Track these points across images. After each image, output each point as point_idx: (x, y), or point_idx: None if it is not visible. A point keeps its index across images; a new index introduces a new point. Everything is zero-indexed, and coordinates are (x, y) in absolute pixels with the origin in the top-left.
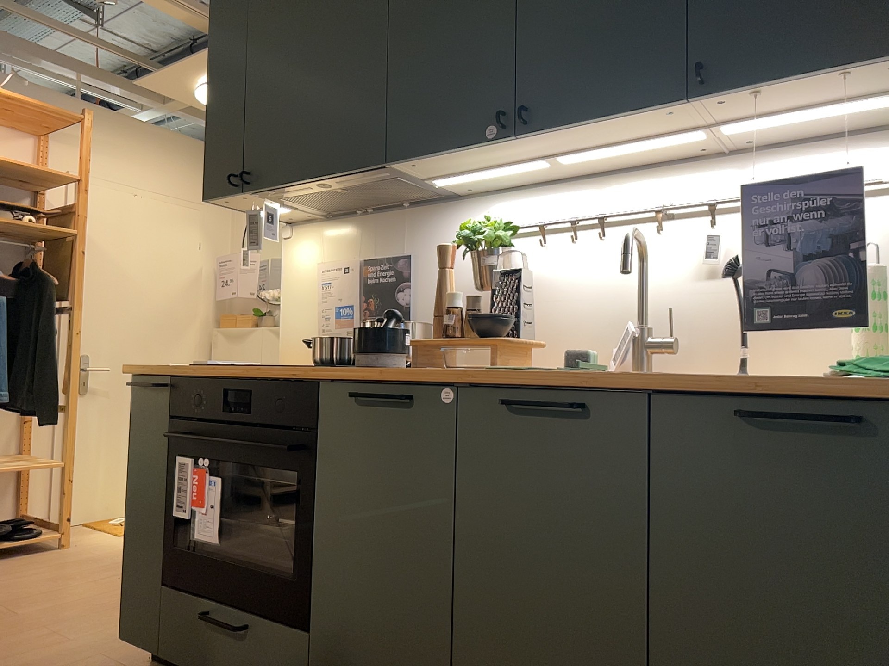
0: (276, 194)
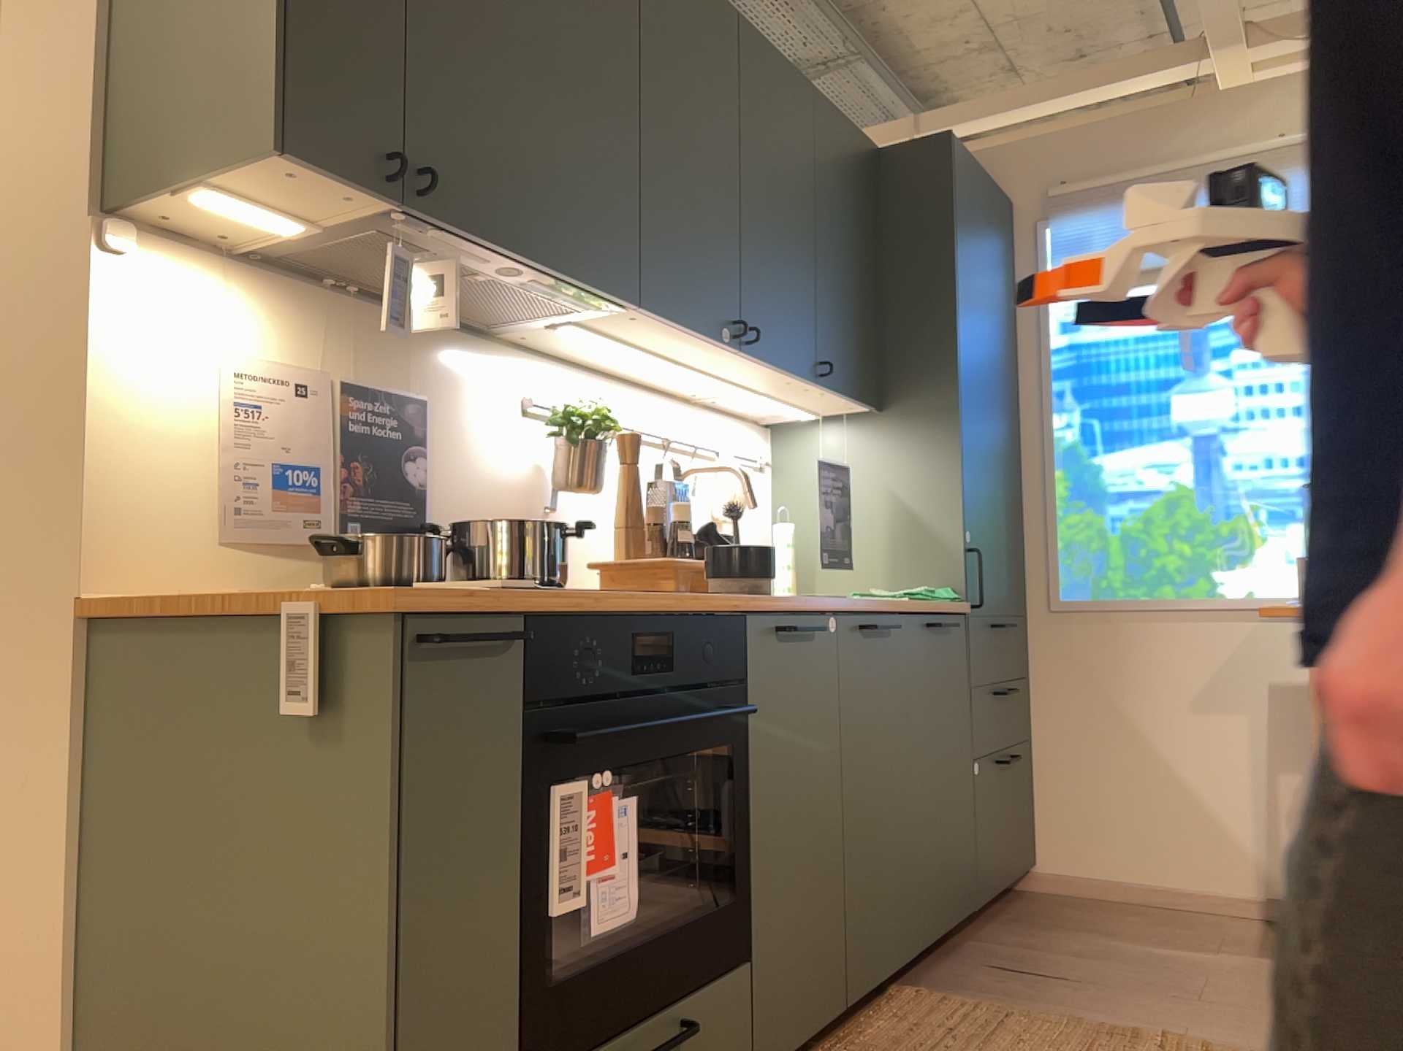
0: (424, 234)
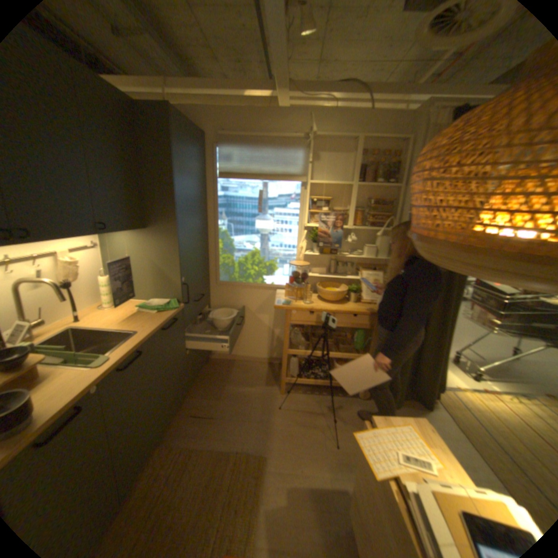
0: None
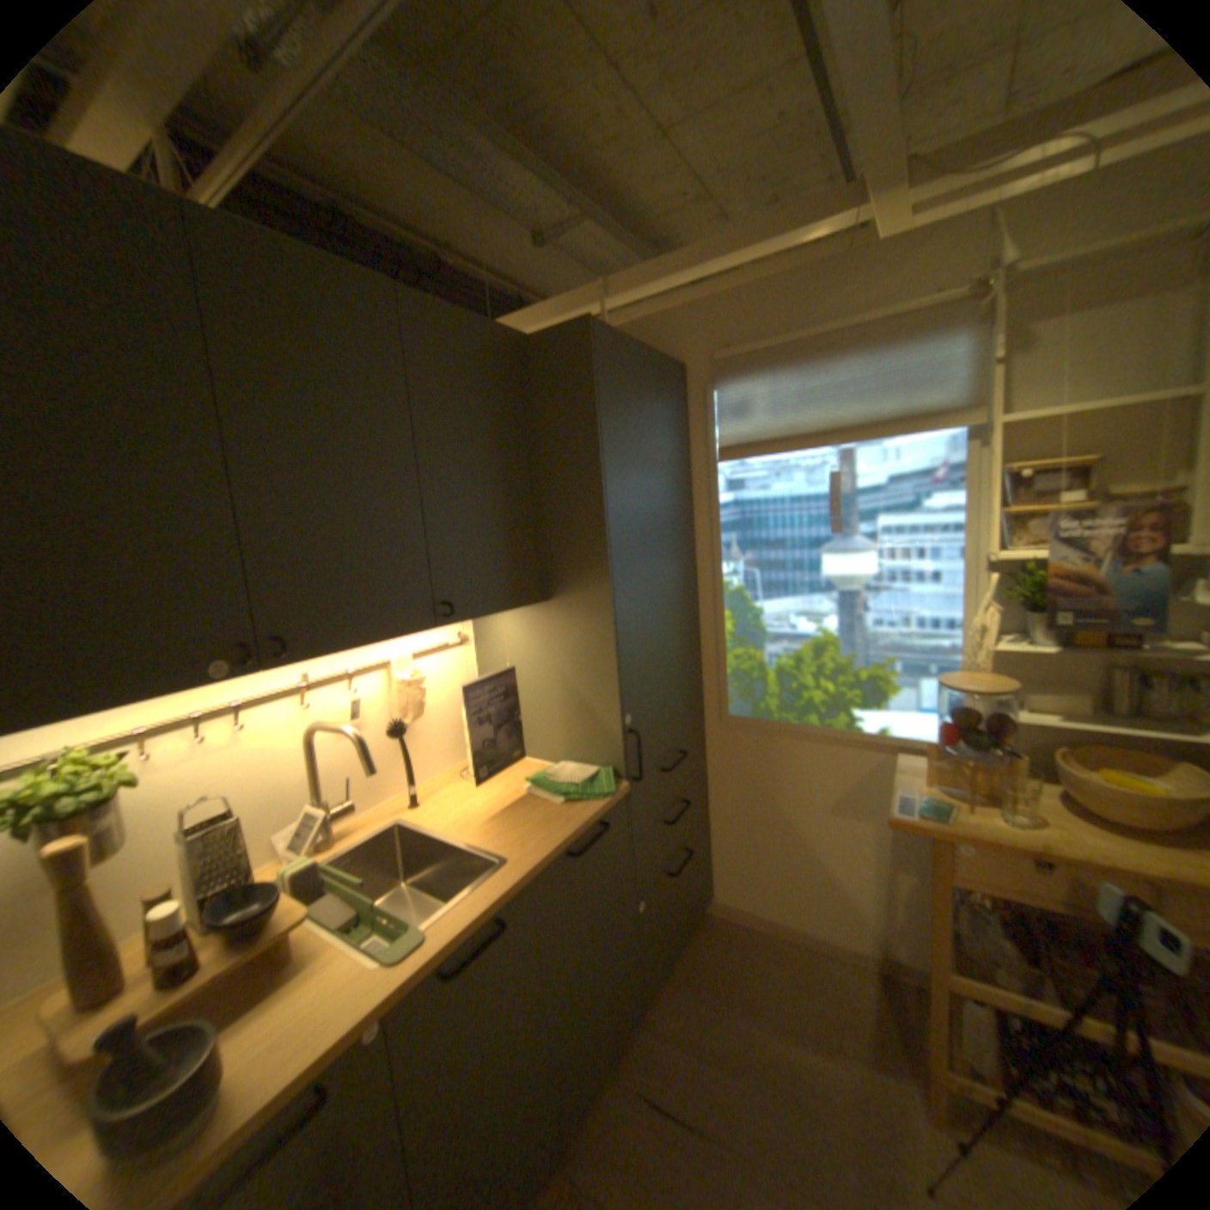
0: None
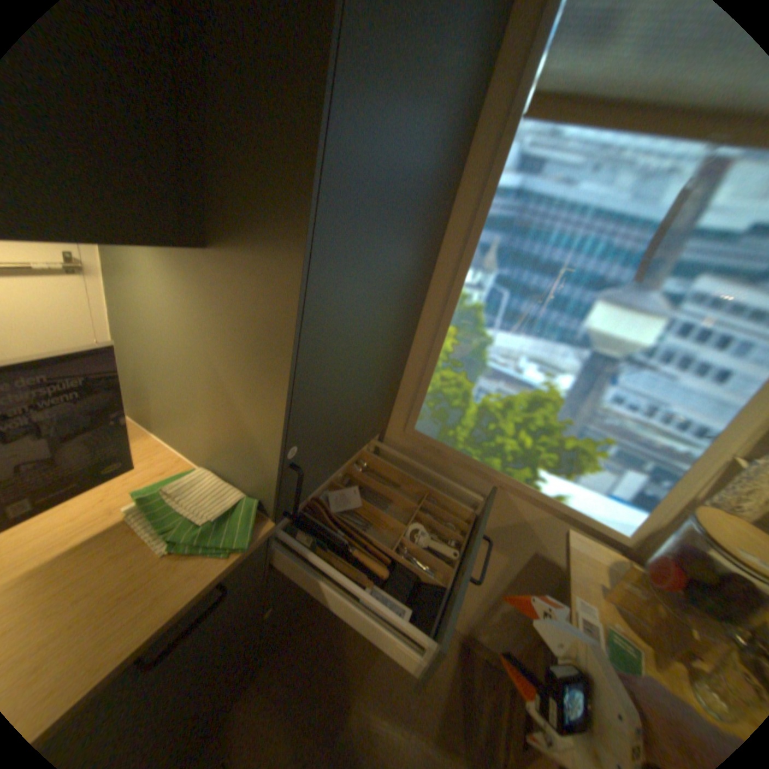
0: None
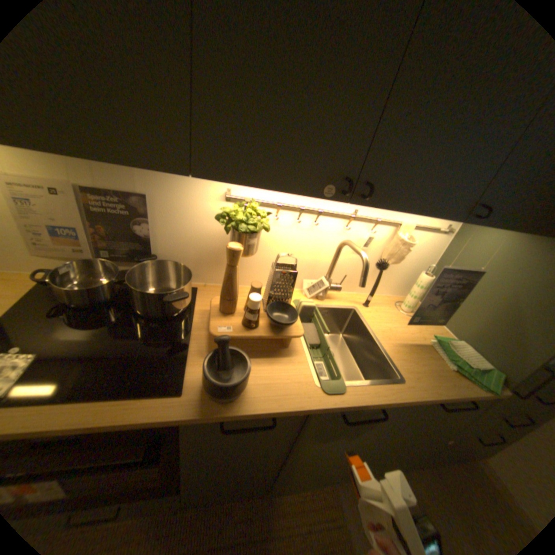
0: None
